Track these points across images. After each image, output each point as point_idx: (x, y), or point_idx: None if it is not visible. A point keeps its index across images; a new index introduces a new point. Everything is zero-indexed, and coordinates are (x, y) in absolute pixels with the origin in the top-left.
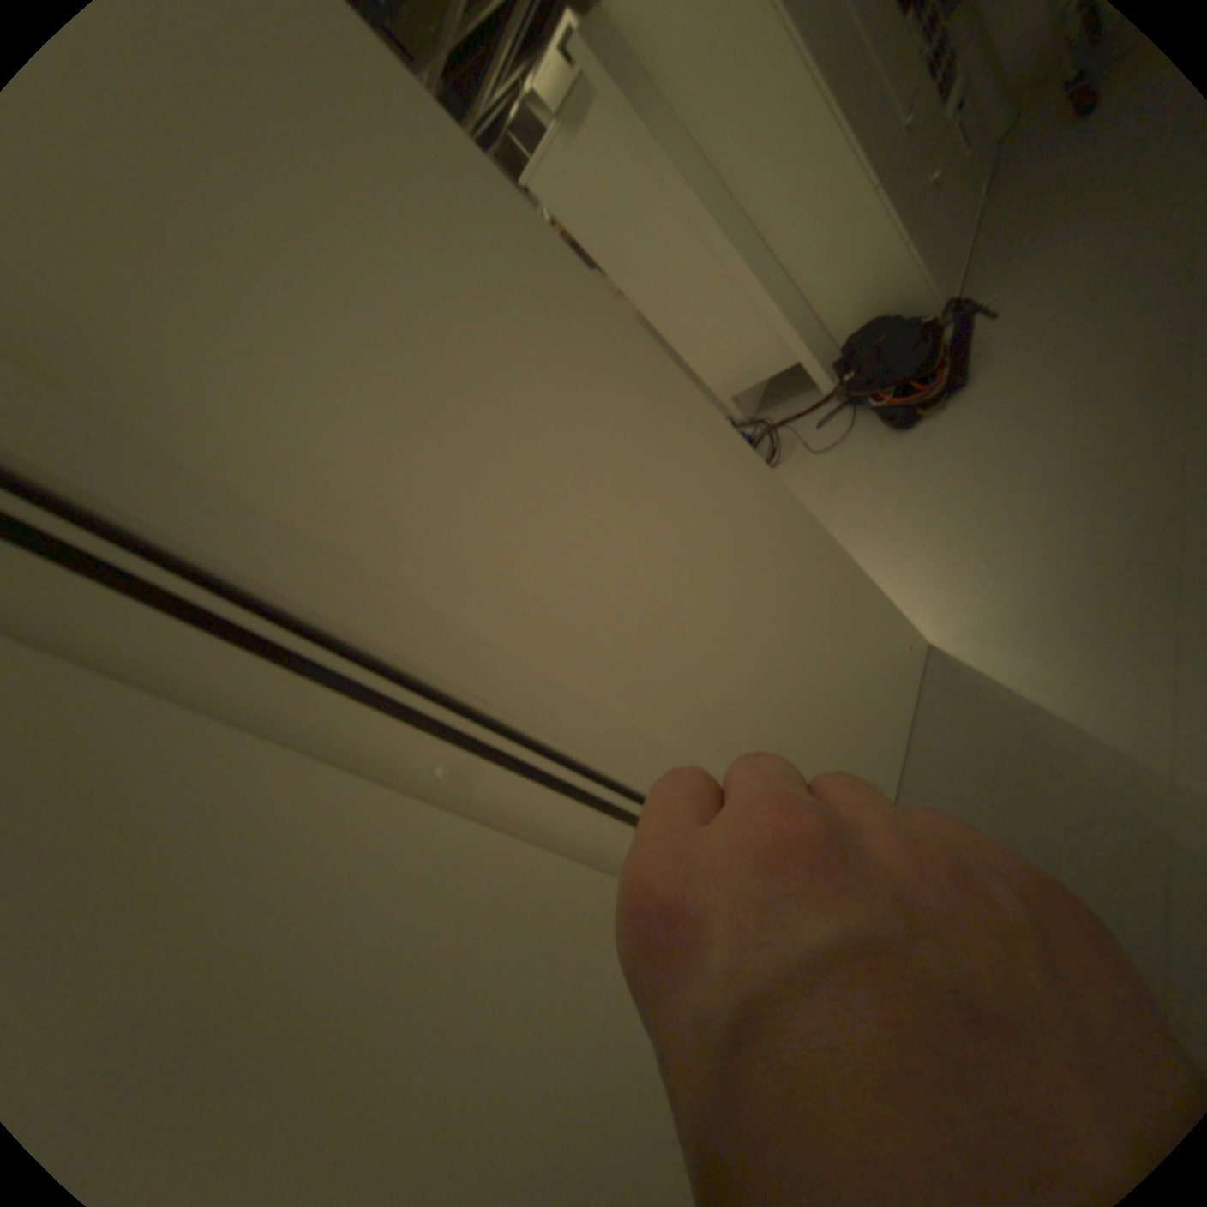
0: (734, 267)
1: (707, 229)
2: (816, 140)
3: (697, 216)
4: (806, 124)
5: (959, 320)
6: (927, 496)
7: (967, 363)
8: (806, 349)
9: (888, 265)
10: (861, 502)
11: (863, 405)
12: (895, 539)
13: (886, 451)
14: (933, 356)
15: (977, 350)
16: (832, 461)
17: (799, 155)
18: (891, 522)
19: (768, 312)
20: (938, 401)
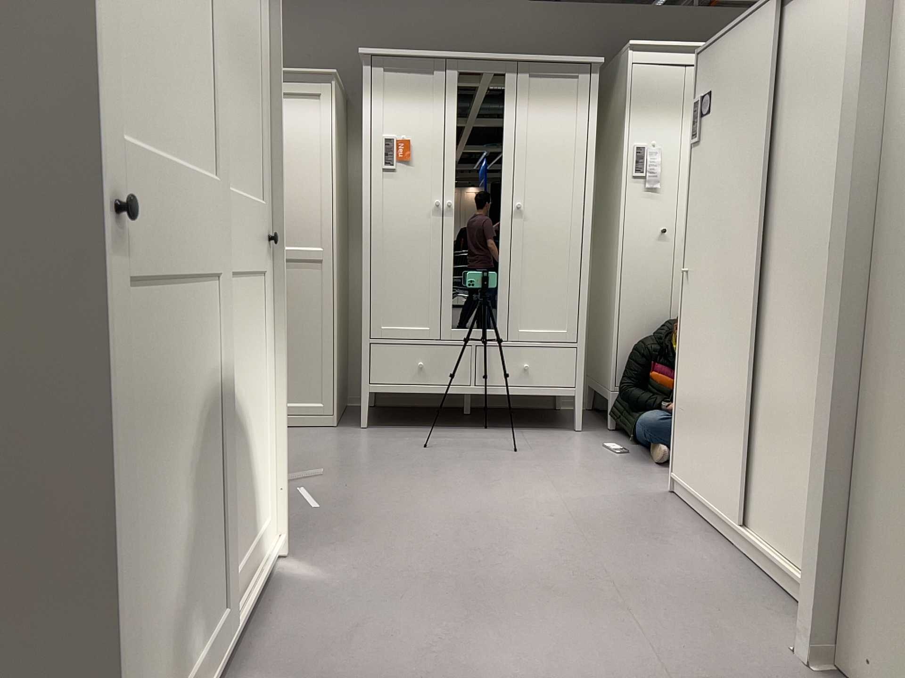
0: None
1: None
2: None
3: None
4: None
5: None
6: None
7: None
8: None
9: None
10: None
11: None
12: None
13: None
14: None
15: None
16: None
17: None
18: None
19: None
20: None
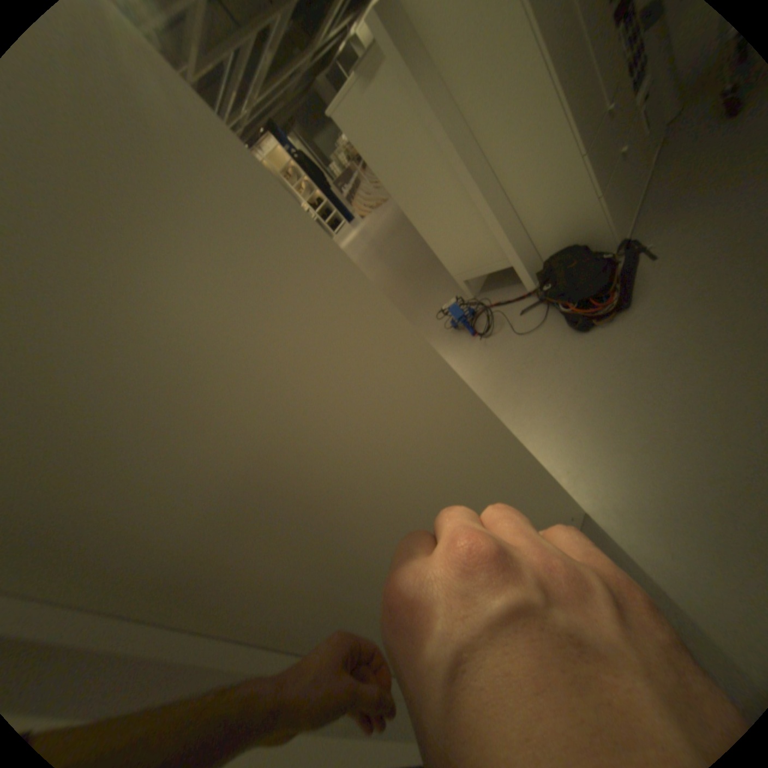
0: (474, 198)
1: (457, 169)
2: (543, 116)
3: (451, 159)
4: (538, 104)
5: (628, 255)
6: (593, 390)
7: (631, 290)
8: (518, 260)
9: (583, 211)
10: (545, 382)
11: (554, 305)
12: (567, 418)
13: (567, 346)
14: (607, 279)
15: (639, 282)
16: (528, 343)
17: (530, 125)
18: (565, 403)
19: (495, 232)
20: (607, 315)
